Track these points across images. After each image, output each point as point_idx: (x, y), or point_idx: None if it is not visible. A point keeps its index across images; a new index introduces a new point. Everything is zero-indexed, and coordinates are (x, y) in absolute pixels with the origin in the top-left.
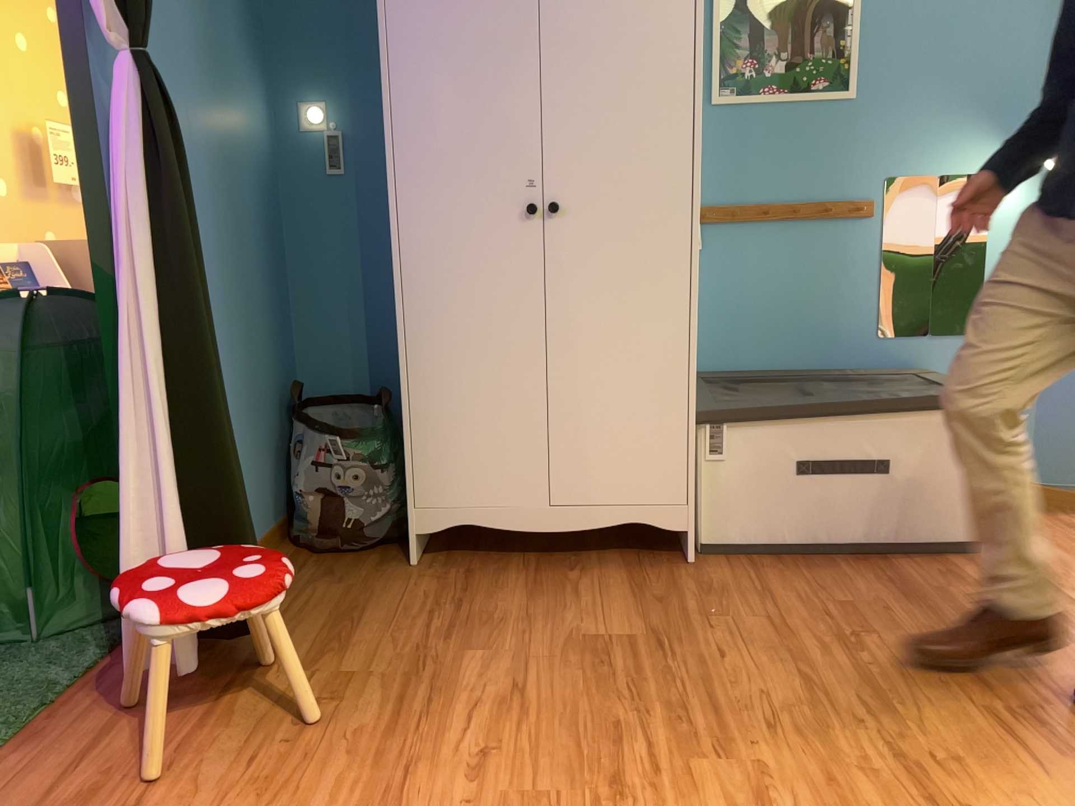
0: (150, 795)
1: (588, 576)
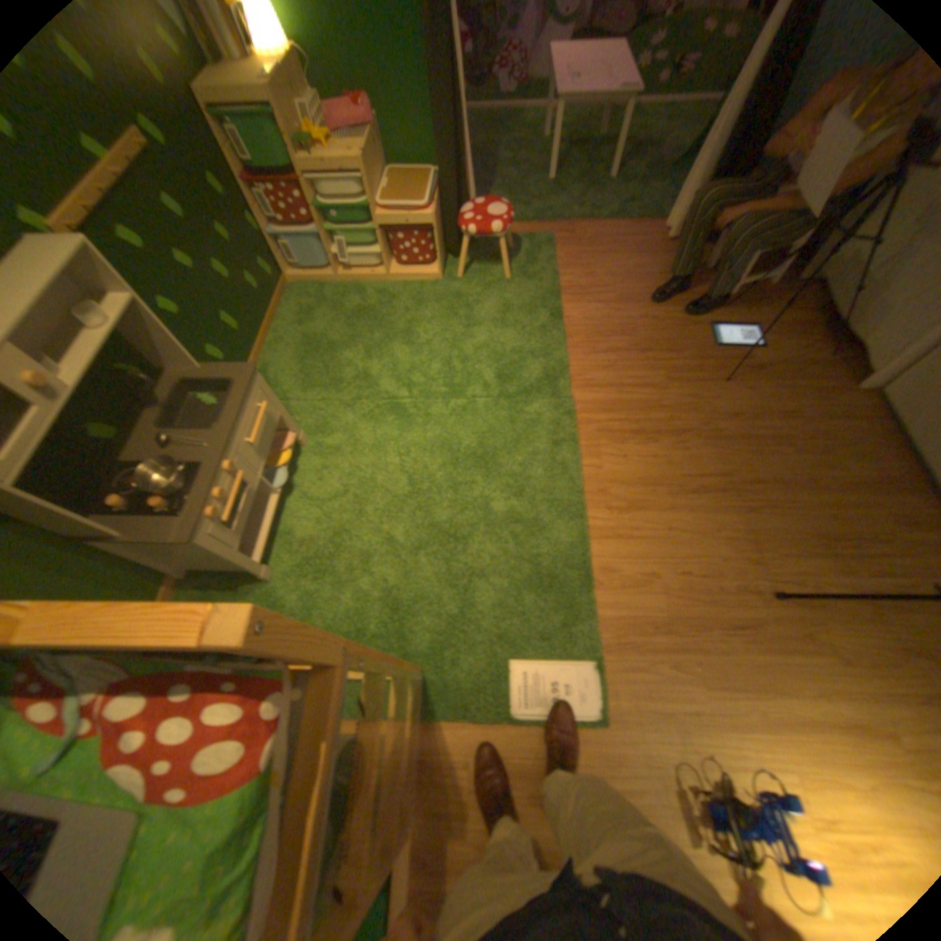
0: (616, 257)
1: (817, 345)
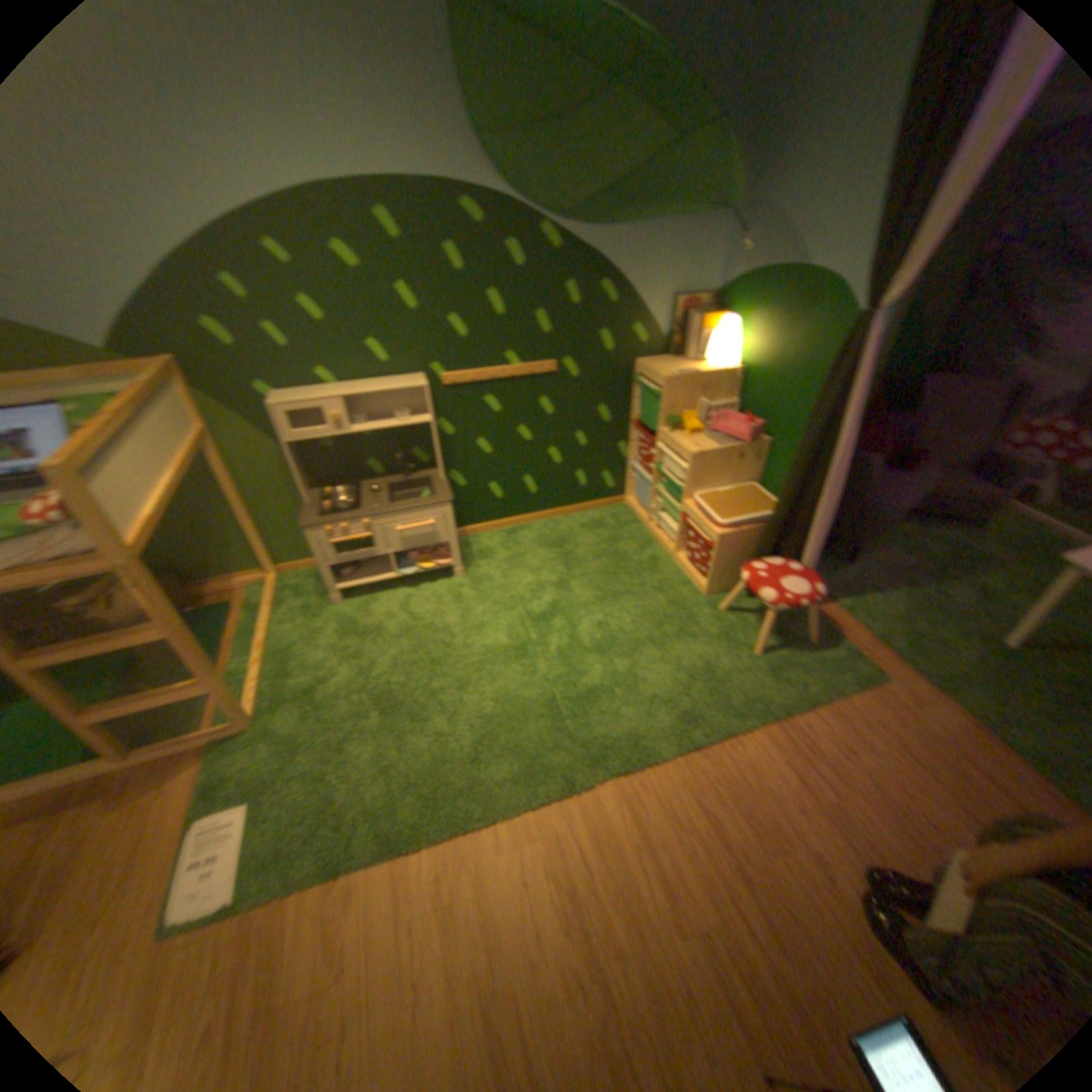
0: (933, 788)
1: None
